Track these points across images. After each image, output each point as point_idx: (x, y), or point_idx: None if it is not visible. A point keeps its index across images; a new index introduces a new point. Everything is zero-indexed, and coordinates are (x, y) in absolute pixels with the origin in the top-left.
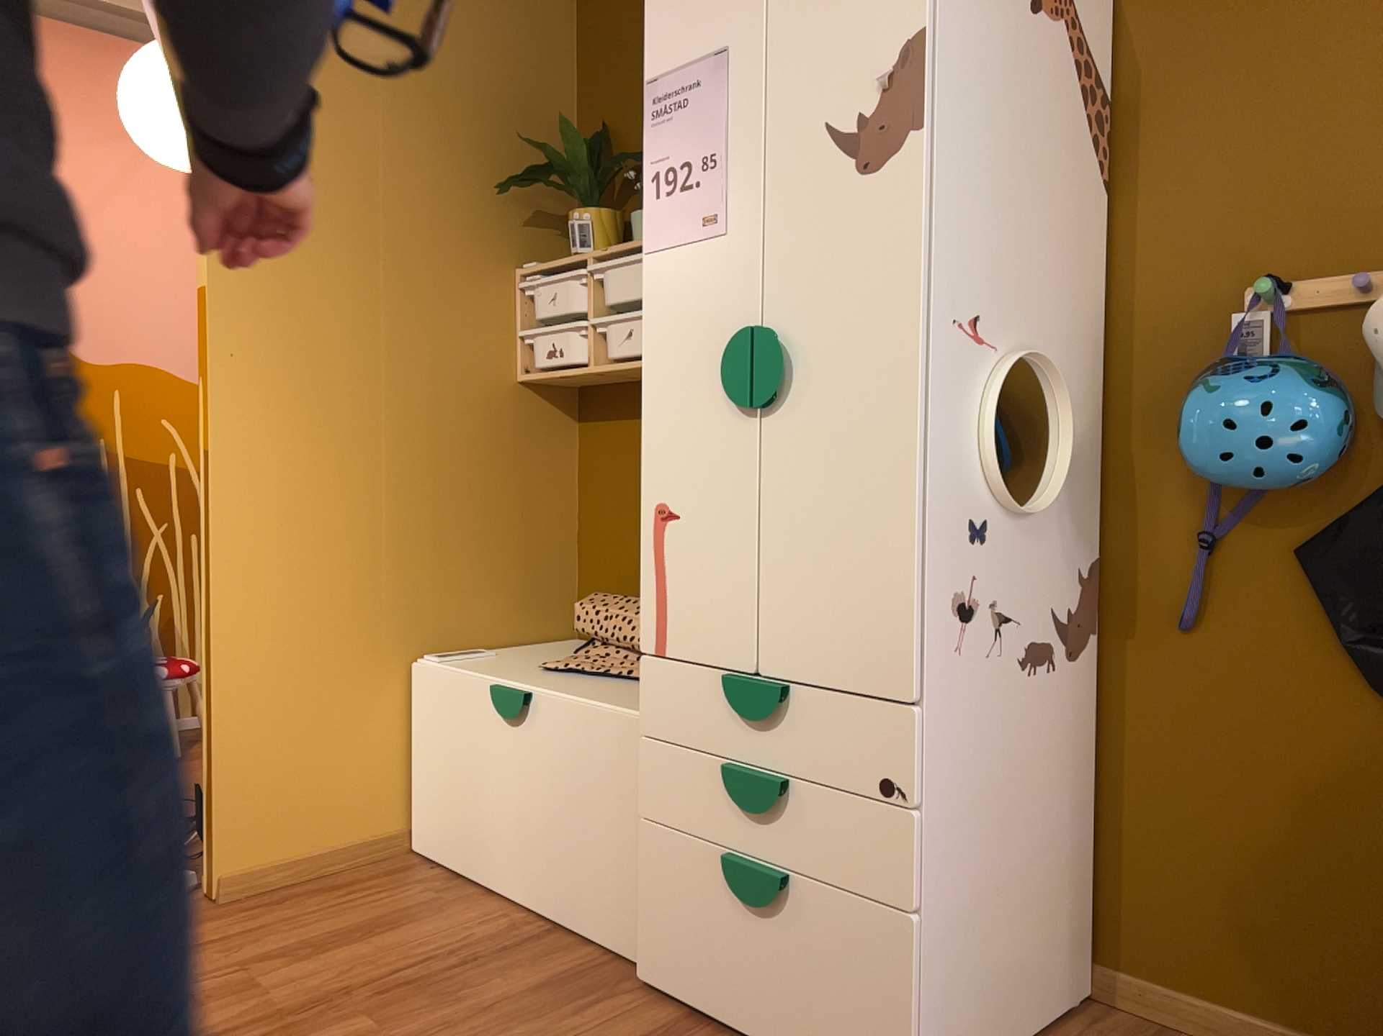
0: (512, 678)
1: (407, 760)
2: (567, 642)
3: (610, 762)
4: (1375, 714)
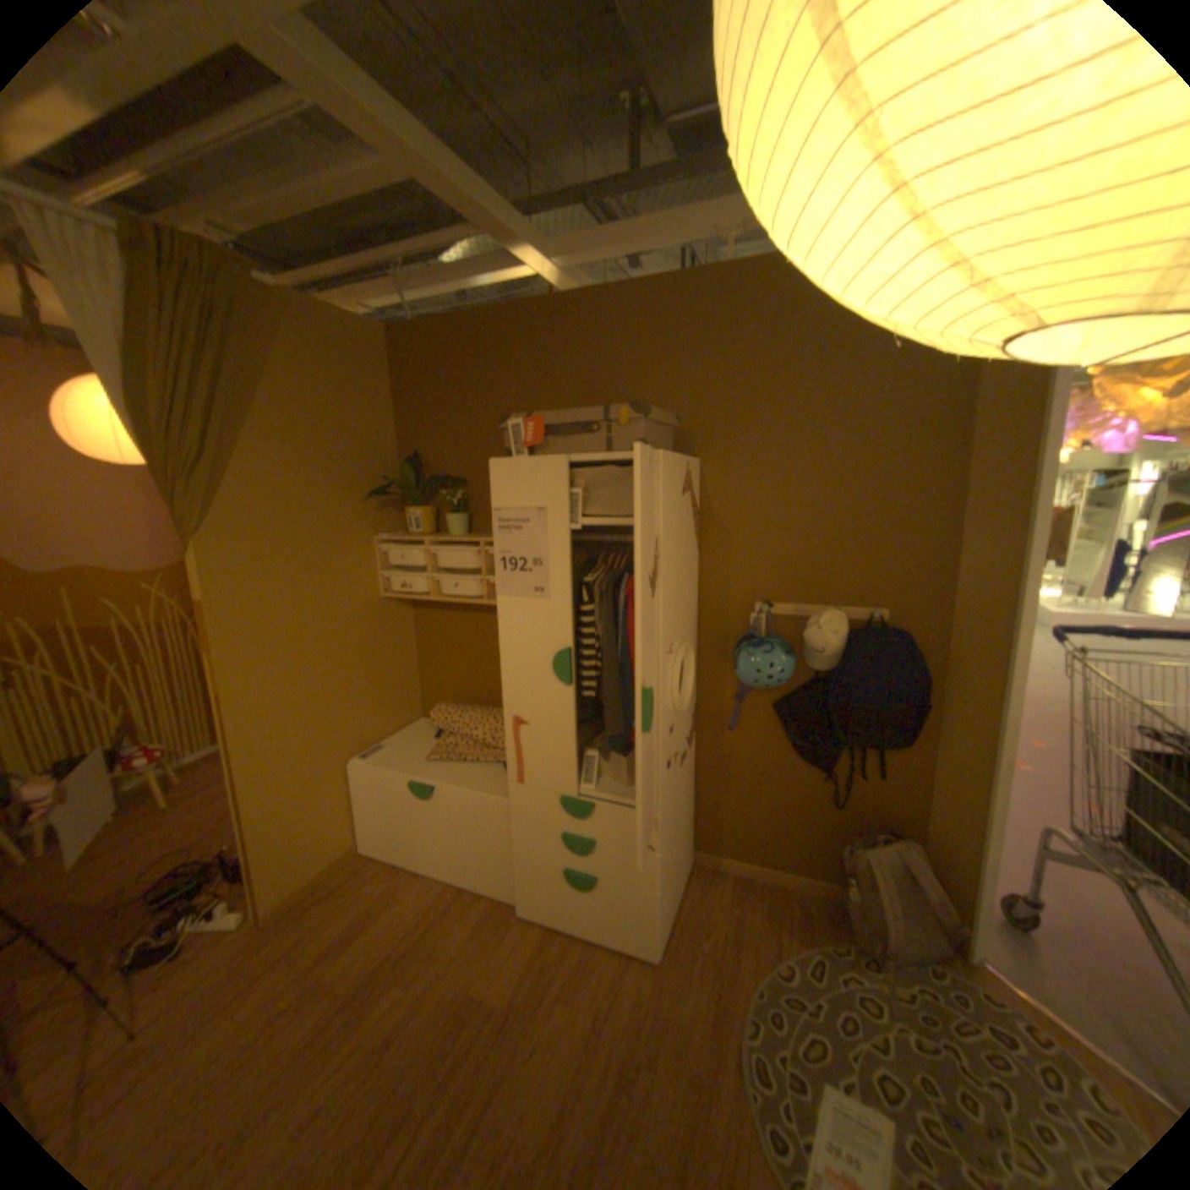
0: (417, 775)
1: (350, 812)
2: (421, 723)
3: (489, 822)
4: (799, 764)
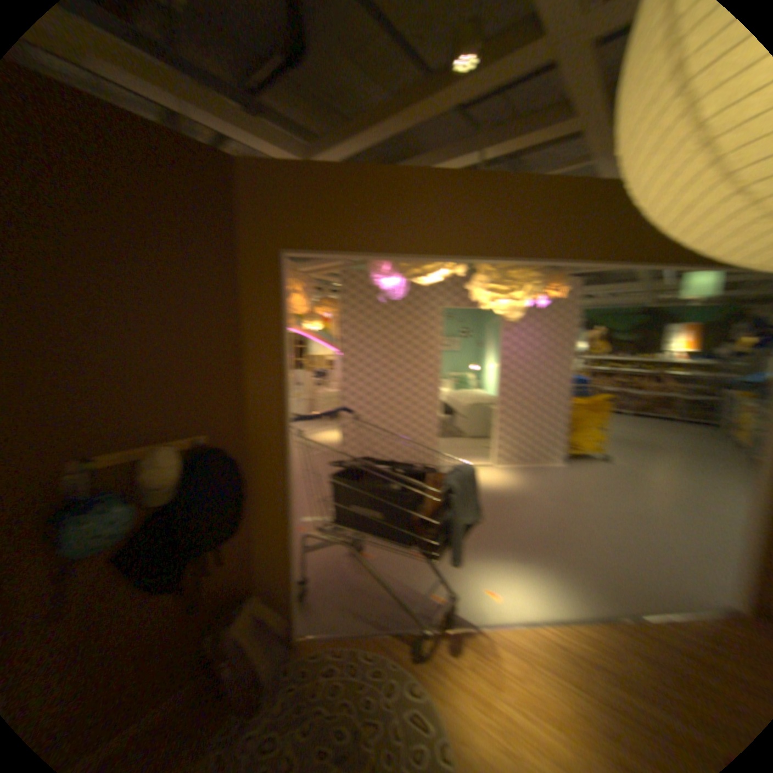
0: None
1: None
2: None
3: None
4: (141, 602)
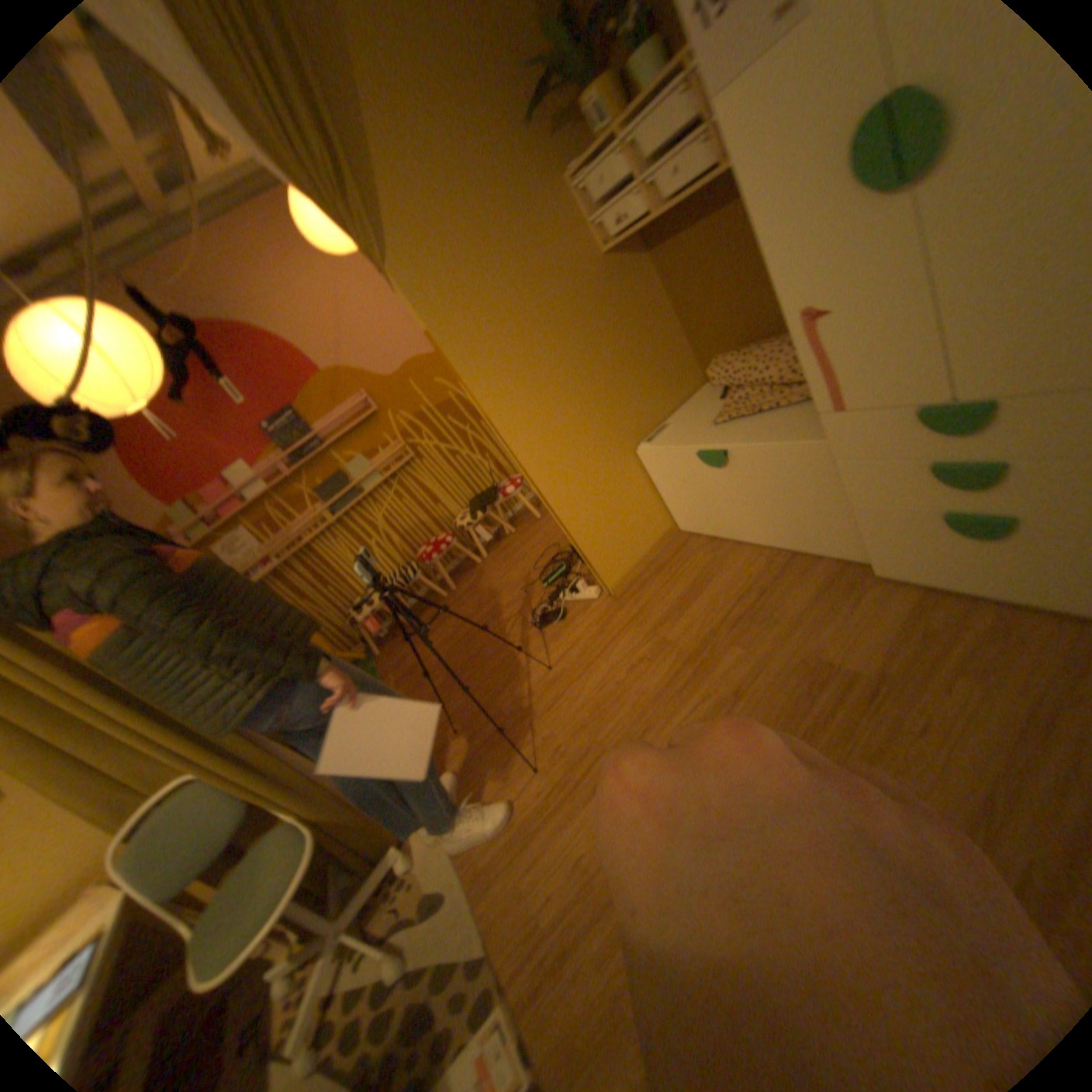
0: (705, 440)
1: (657, 492)
2: (704, 386)
3: (807, 471)
4: None
